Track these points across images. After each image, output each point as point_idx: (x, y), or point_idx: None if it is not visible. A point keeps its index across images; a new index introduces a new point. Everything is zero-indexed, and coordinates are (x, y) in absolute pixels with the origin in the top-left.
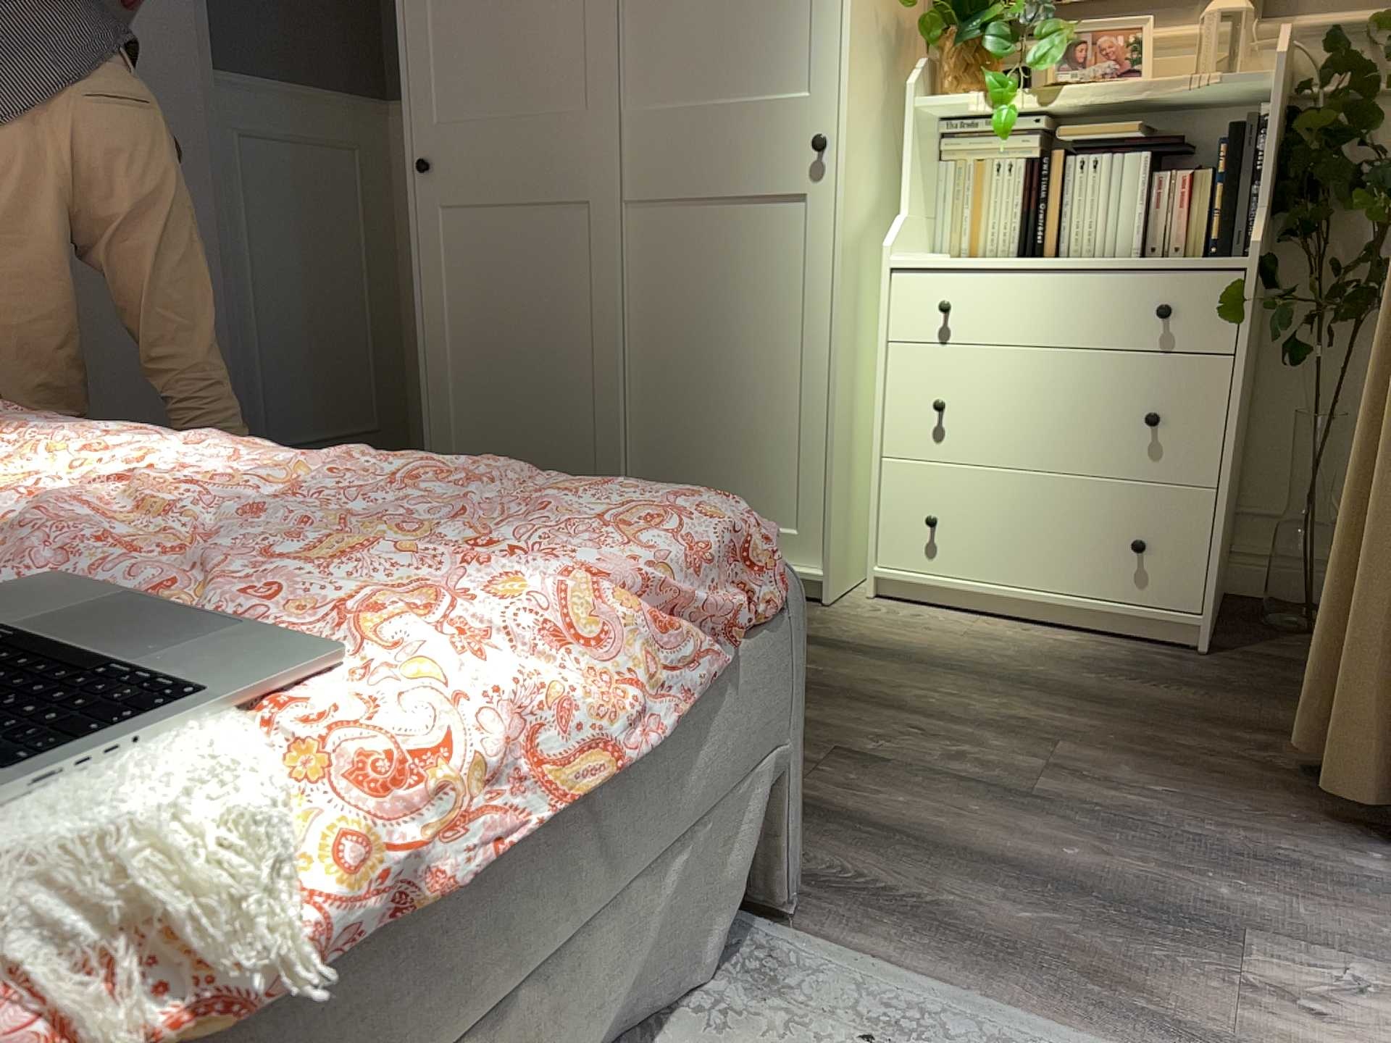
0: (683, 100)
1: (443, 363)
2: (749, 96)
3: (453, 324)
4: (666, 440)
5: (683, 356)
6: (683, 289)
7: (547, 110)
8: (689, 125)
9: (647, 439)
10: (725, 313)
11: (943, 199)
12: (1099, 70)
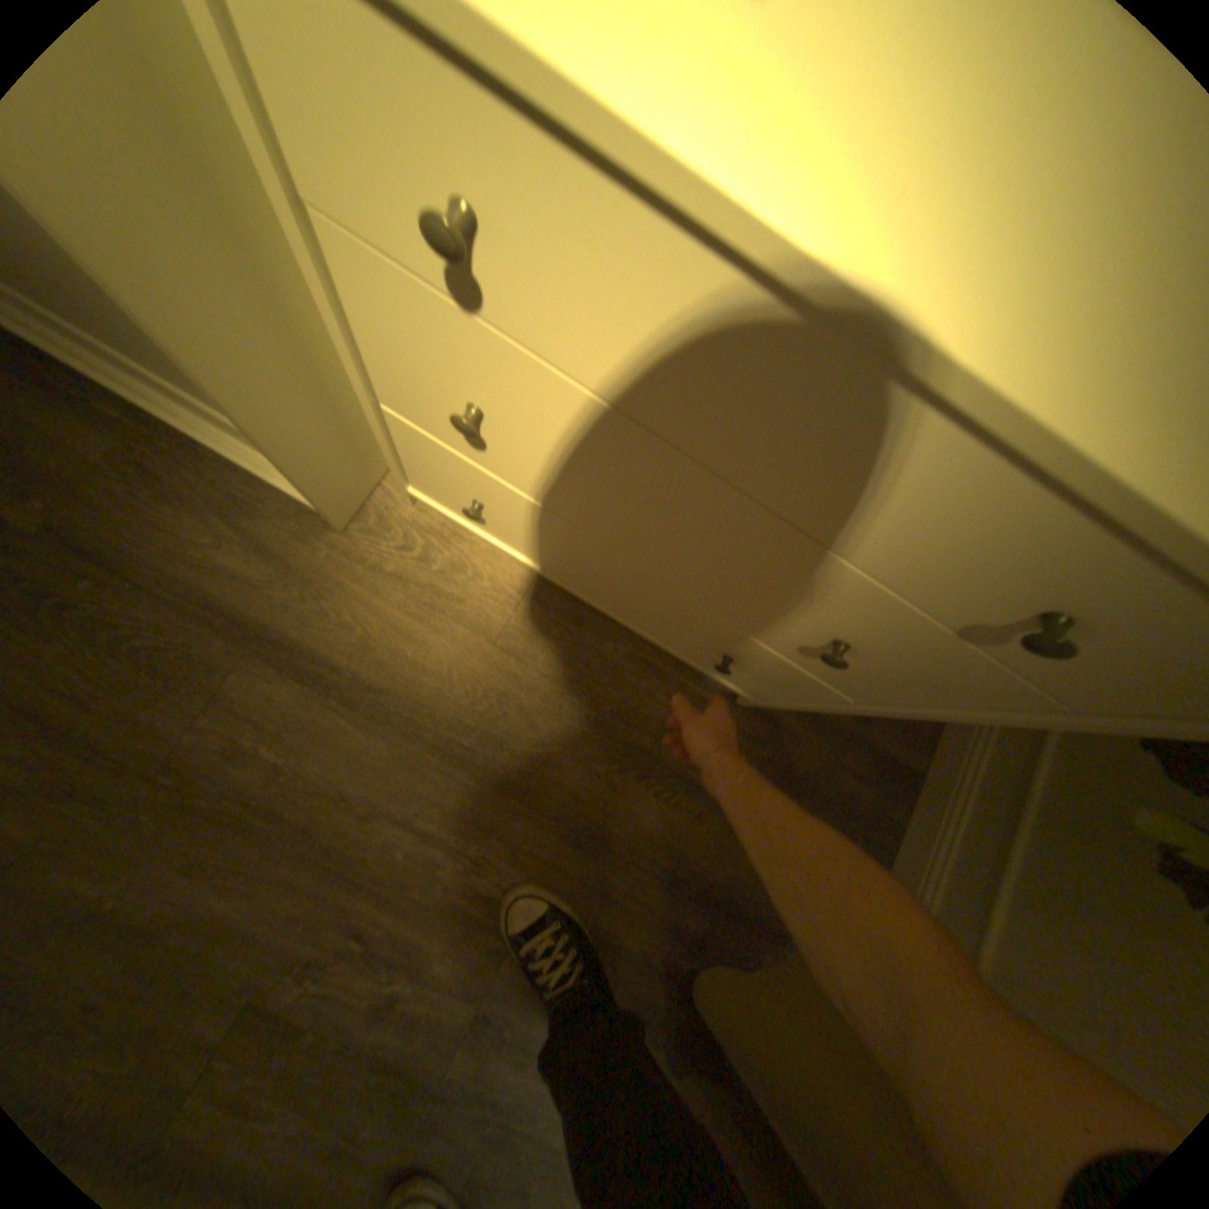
0: None
1: None
2: None
3: None
4: None
5: None
6: None
7: None
8: None
9: None
10: None
11: None
12: None
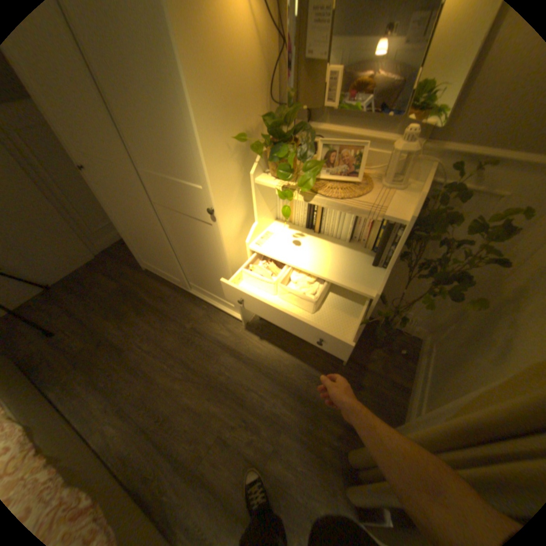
0: (157, 171)
1: (123, 230)
2: (180, 179)
3: (120, 220)
4: (193, 272)
5: (190, 254)
6: (183, 236)
7: (110, 160)
8: (163, 183)
9: (188, 269)
10: (198, 248)
11: (279, 200)
12: (339, 169)
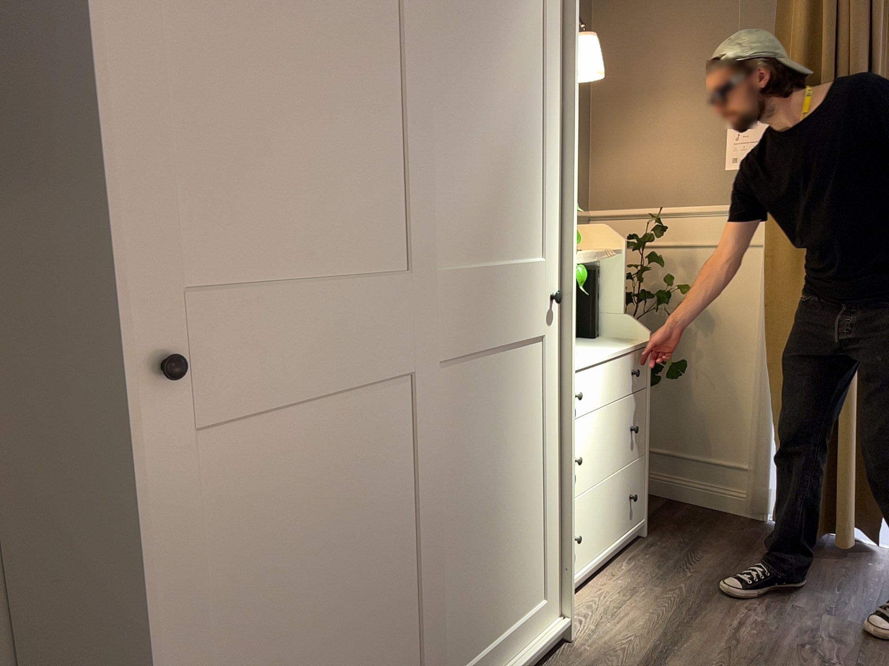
0: (474, 262)
1: None
2: (514, 261)
3: (235, 601)
4: (466, 584)
5: (477, 496)
6: (476, 435)
7: (371, 271)
8: (481, 285)
9: (452, 593)
10: (502, 444)
11: None
12: None
